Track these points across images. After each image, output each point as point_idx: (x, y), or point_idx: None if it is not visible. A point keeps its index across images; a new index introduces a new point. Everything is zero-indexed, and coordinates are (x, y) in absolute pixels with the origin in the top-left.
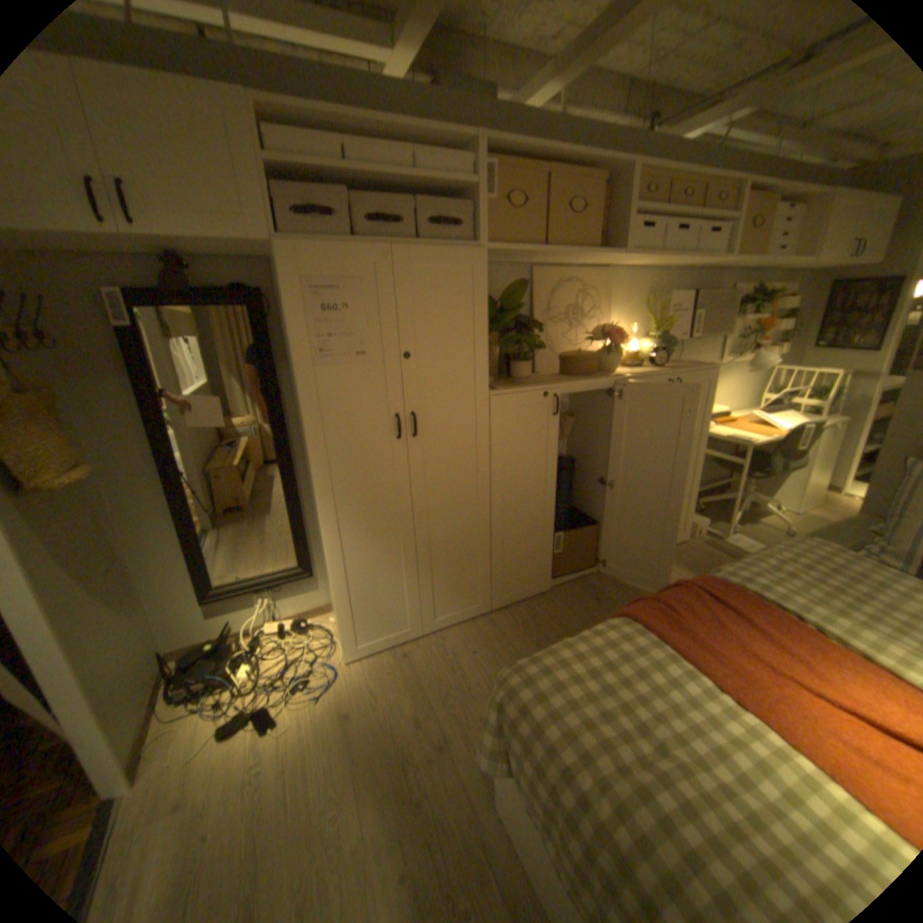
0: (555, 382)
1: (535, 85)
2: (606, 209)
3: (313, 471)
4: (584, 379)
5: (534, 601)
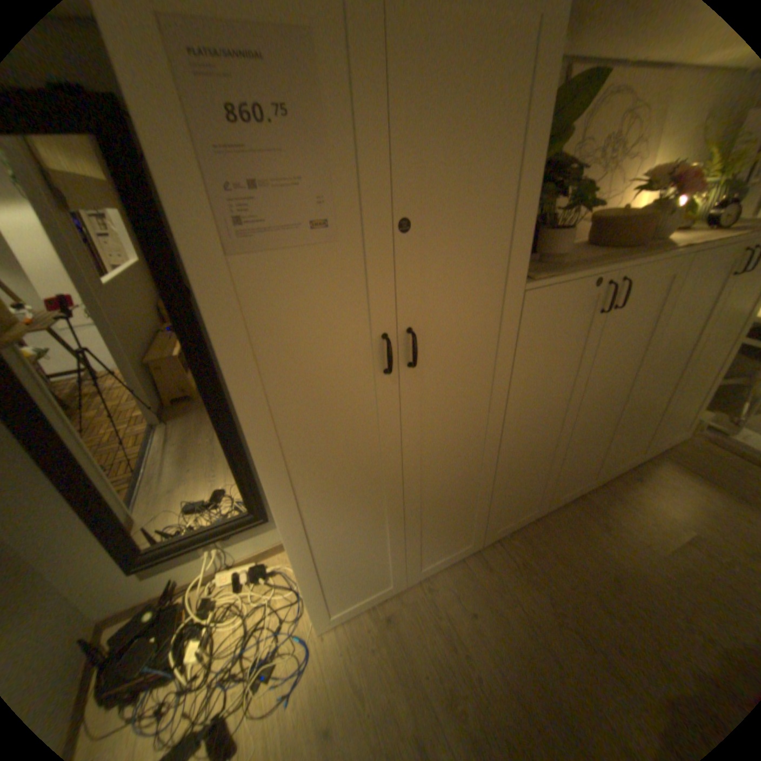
0: (611, 260)
1: None
2: None
3: (250, 441)
4: (648, 253)
5: (531, 530)
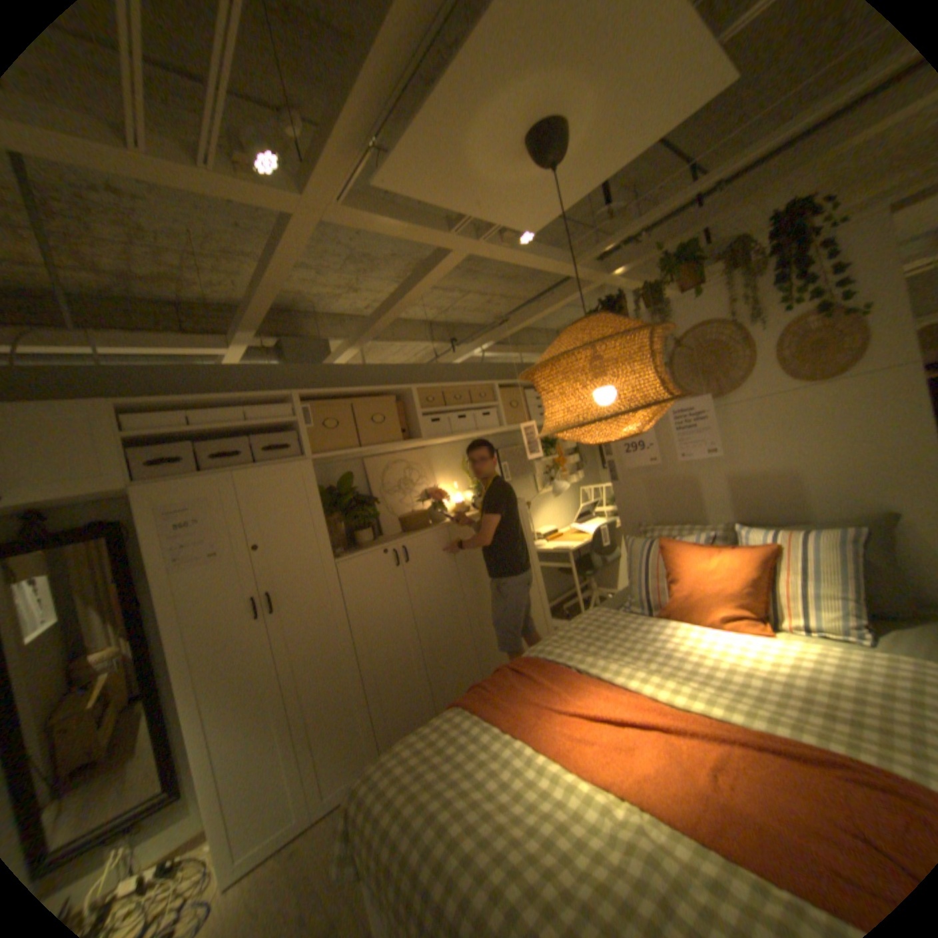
0: (392, 539)
1: (340, 349)
2: (403, 415)
3: (170, 669)
4: (416, 532)
5: None
